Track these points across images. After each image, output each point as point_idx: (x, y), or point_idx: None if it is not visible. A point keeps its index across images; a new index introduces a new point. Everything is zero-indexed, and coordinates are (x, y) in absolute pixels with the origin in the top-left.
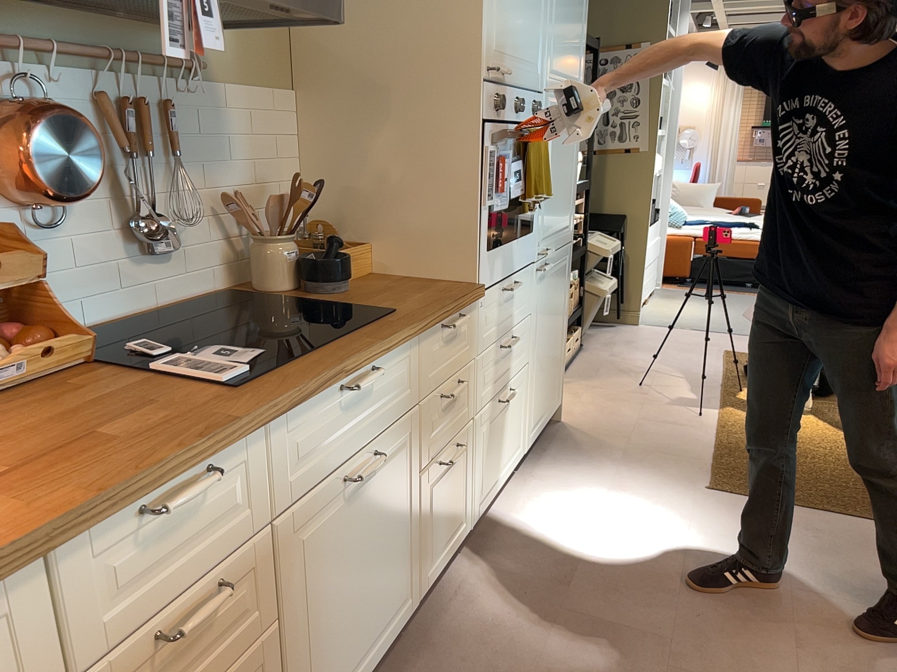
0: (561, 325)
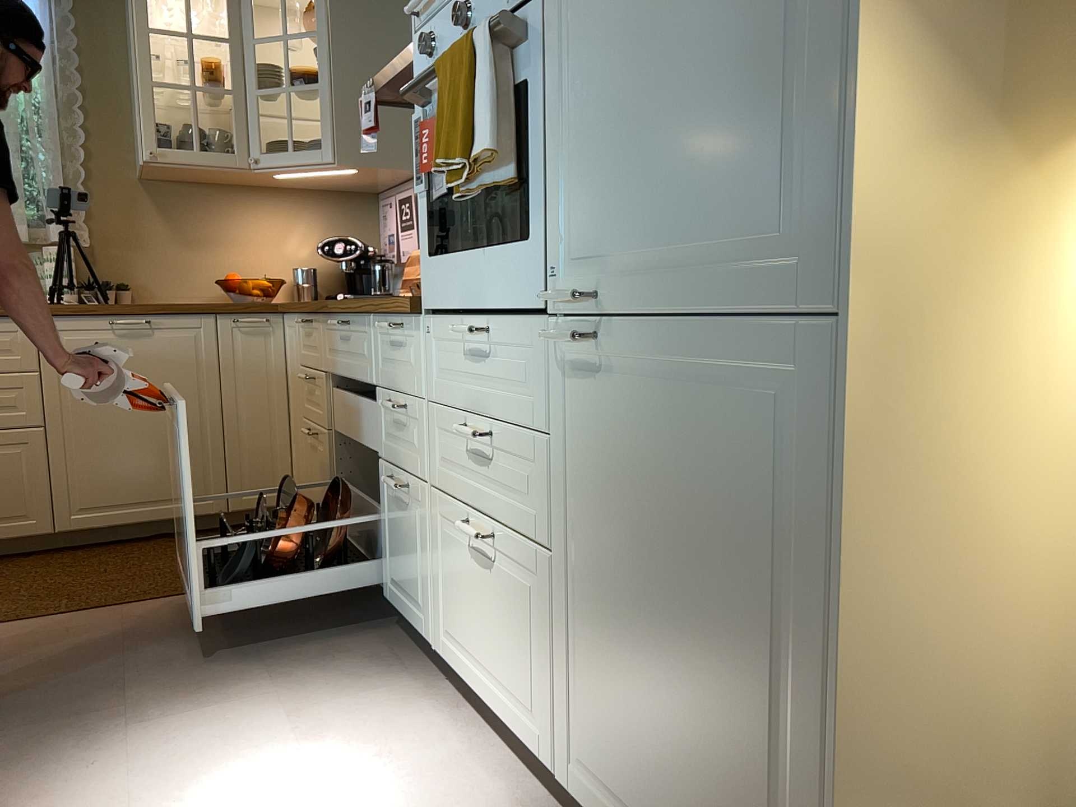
0: (770, 656)
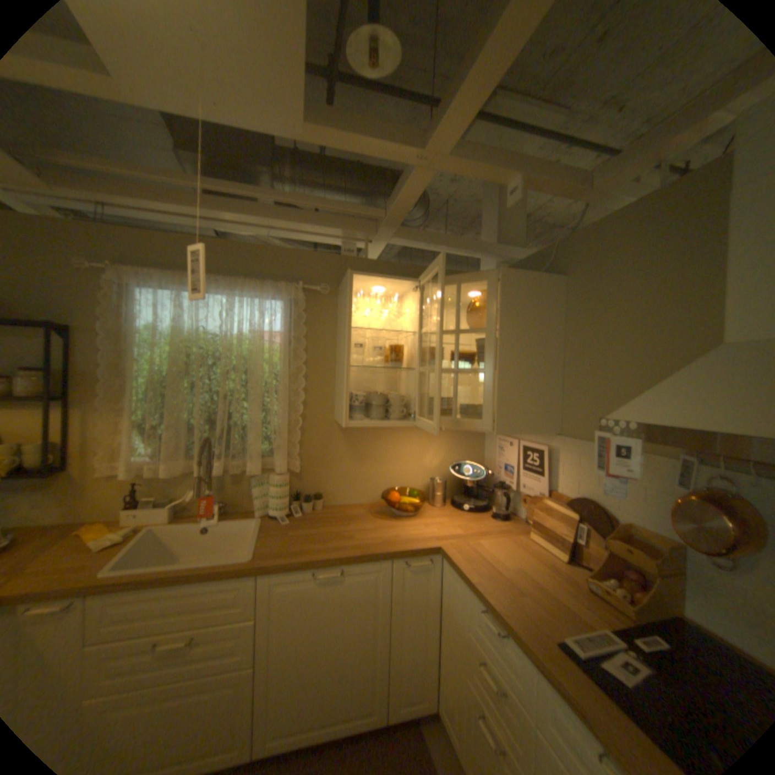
0: None
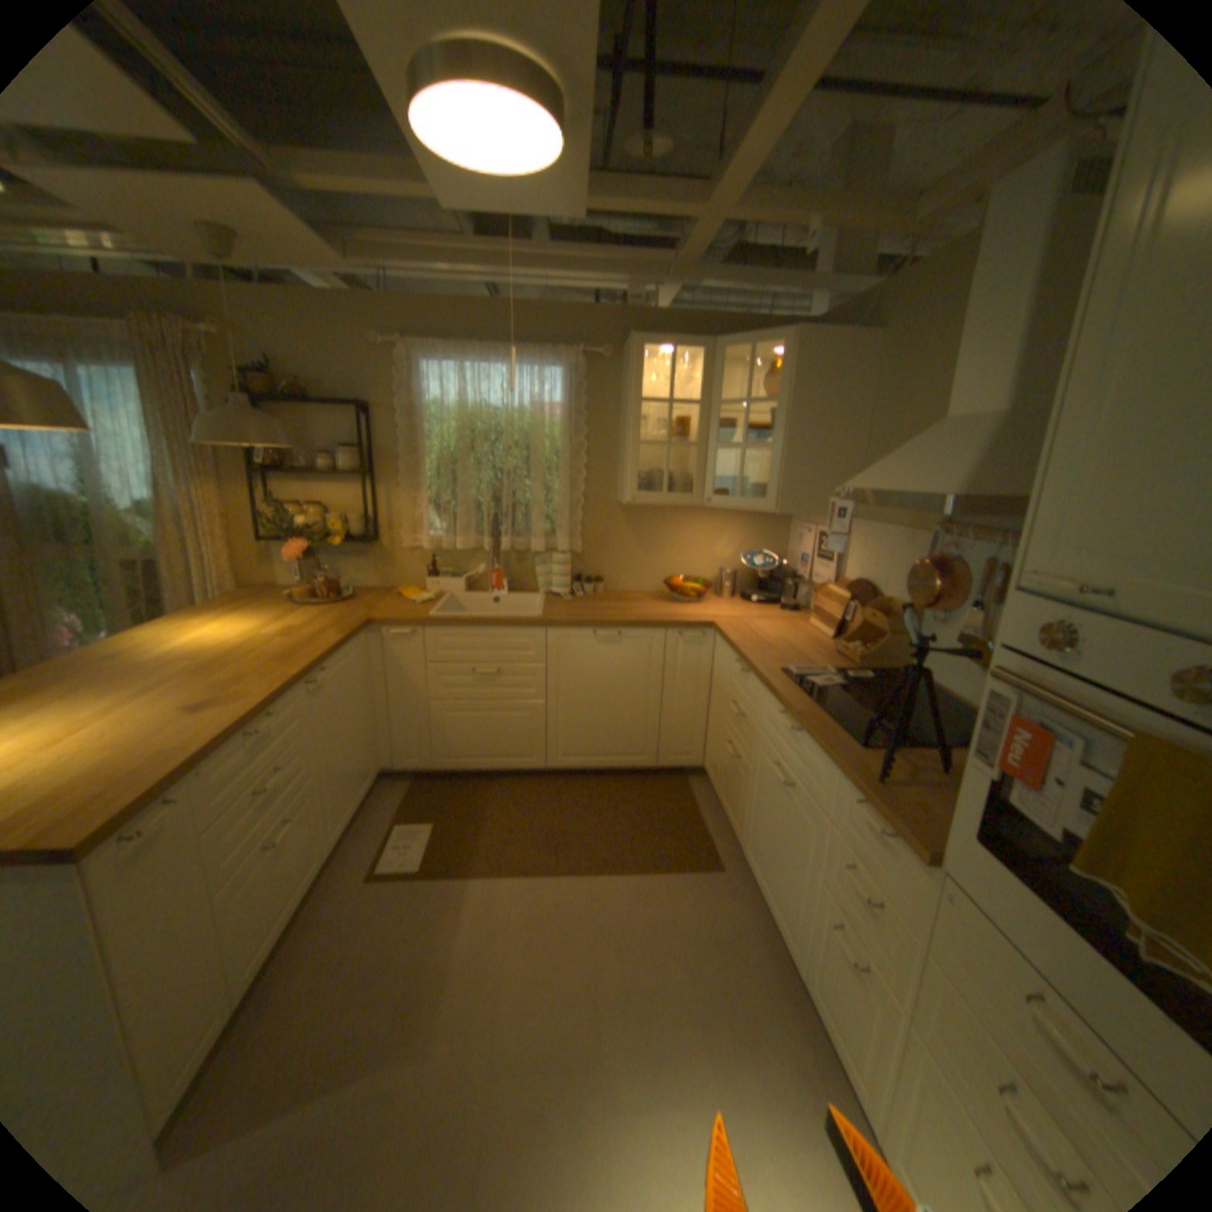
0: None
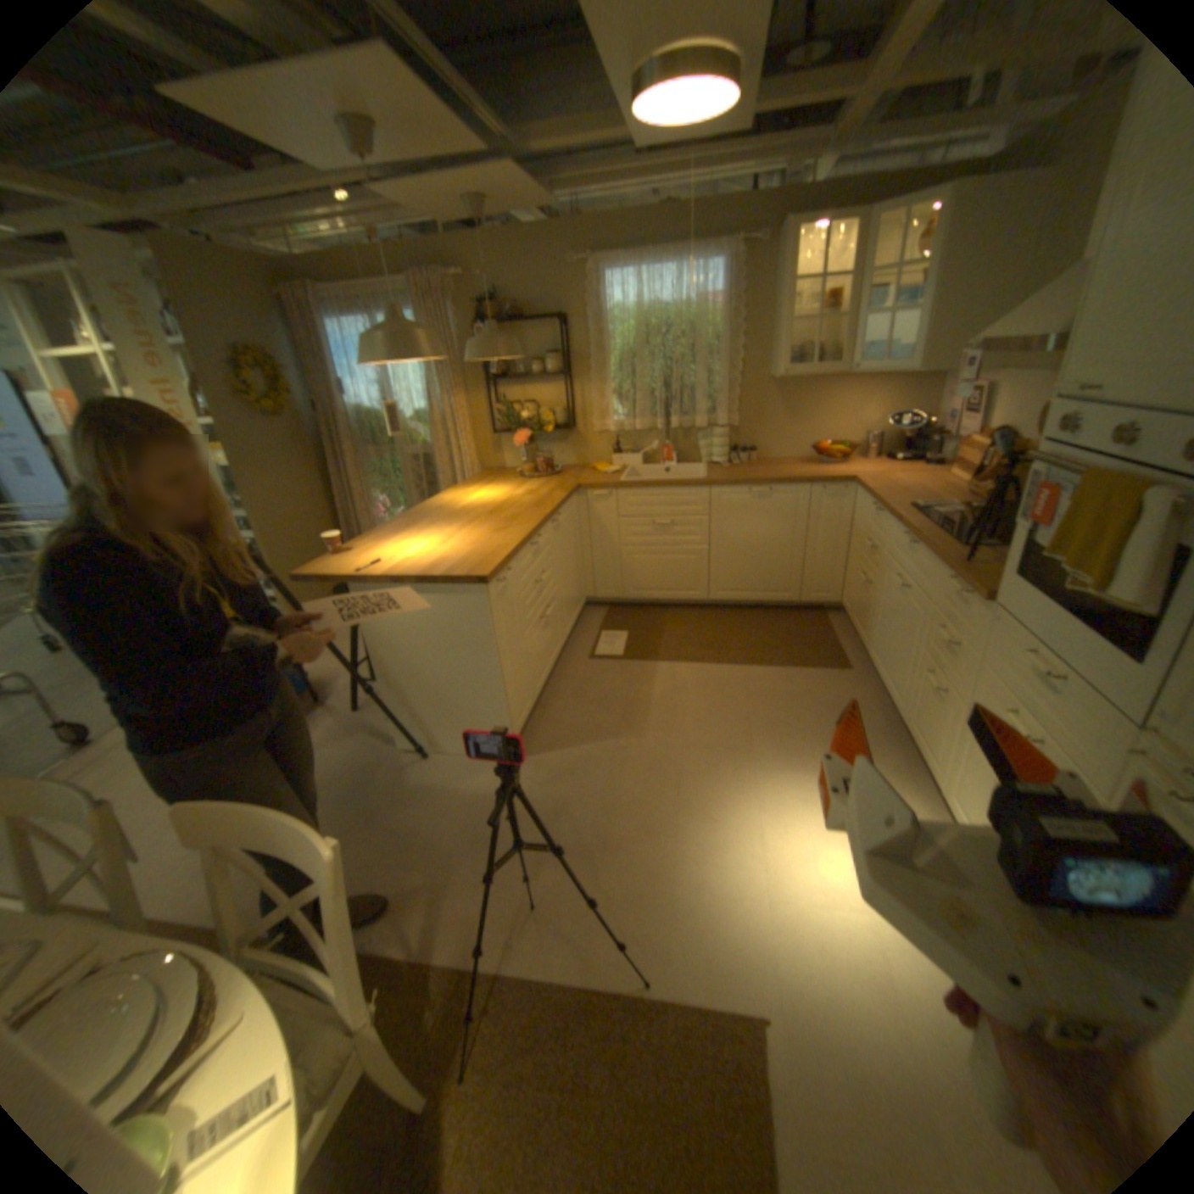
0: None
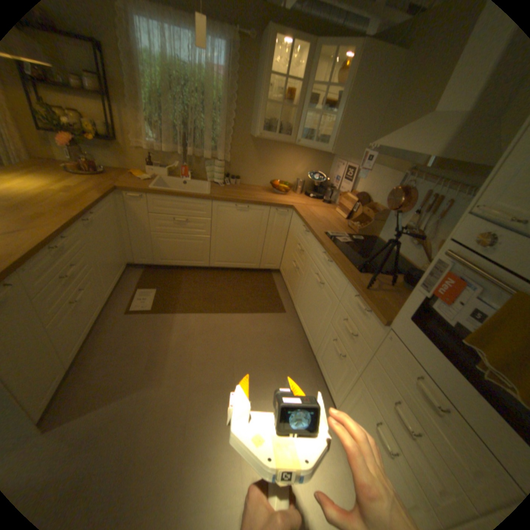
0: None
